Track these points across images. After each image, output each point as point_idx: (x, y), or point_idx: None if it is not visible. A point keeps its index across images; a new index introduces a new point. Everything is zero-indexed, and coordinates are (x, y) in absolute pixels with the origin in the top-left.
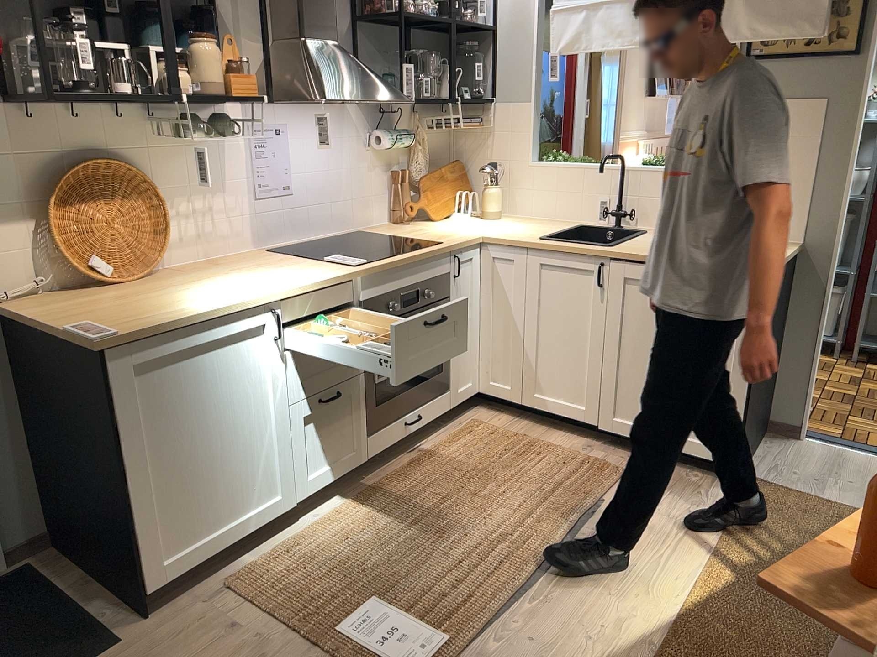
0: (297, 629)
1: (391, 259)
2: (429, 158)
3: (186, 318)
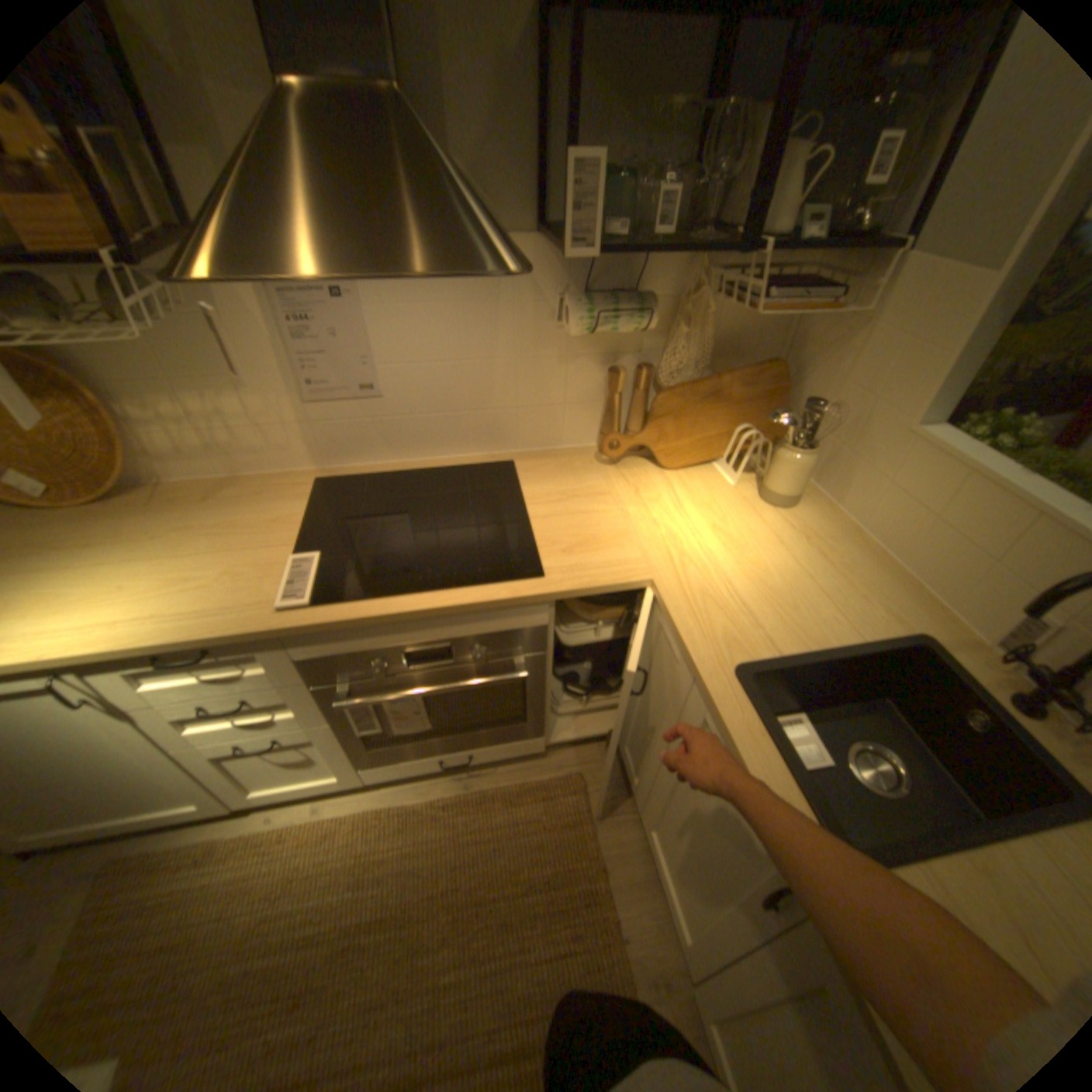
0: None
1: (365, 607)
2: (724, 344)
3: None
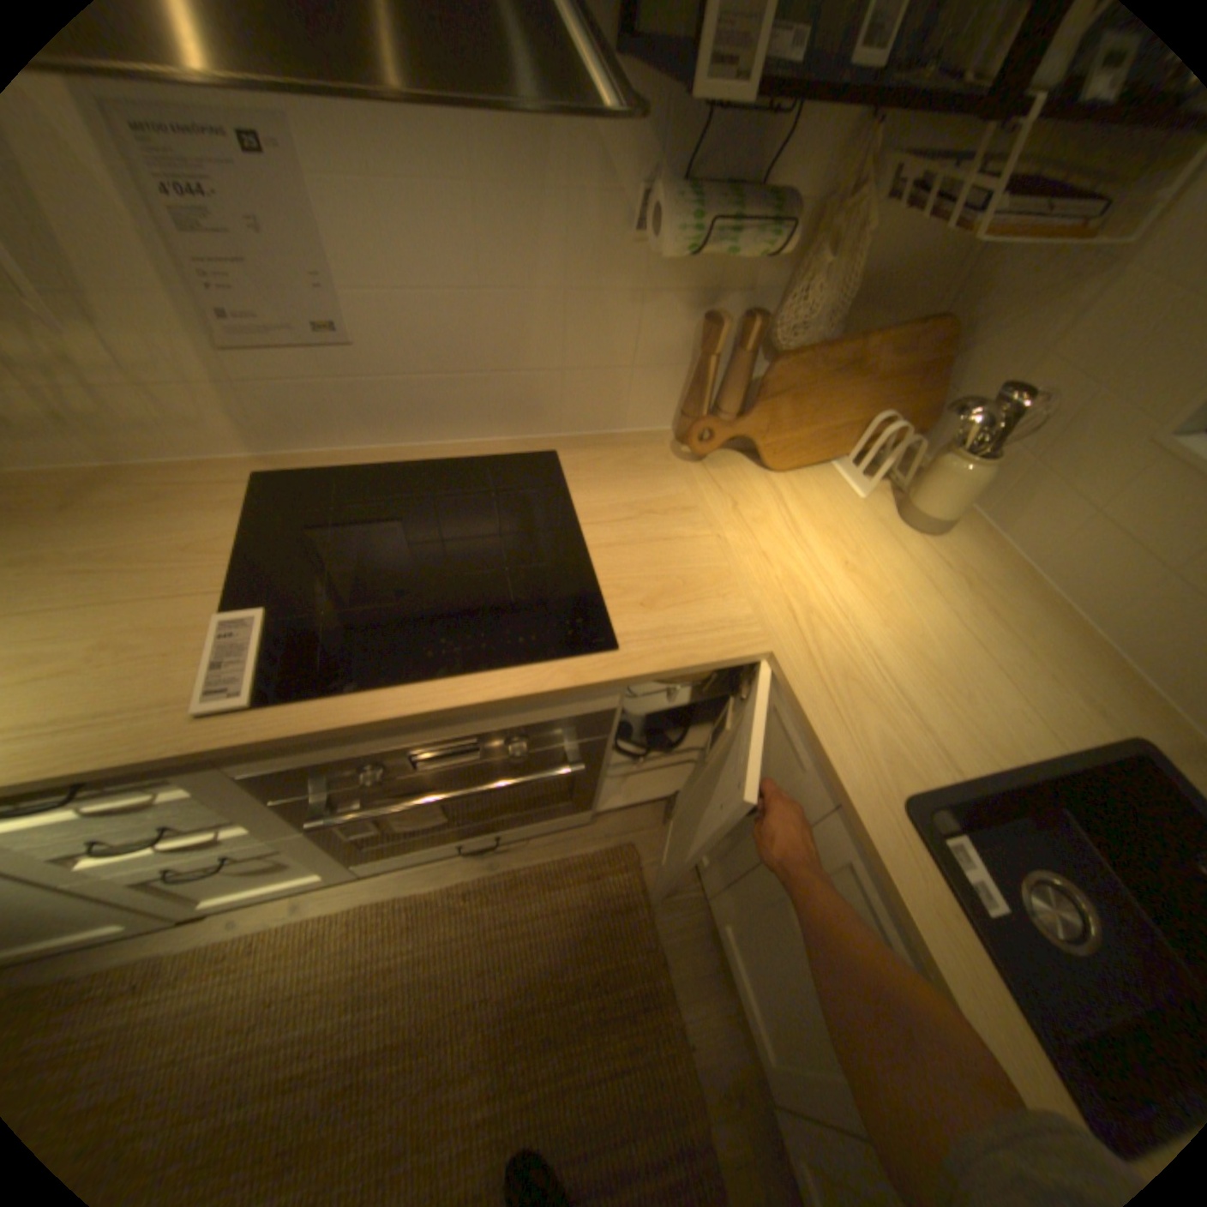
0: None
1: (344, 709)
2: (870, 284)
3: None
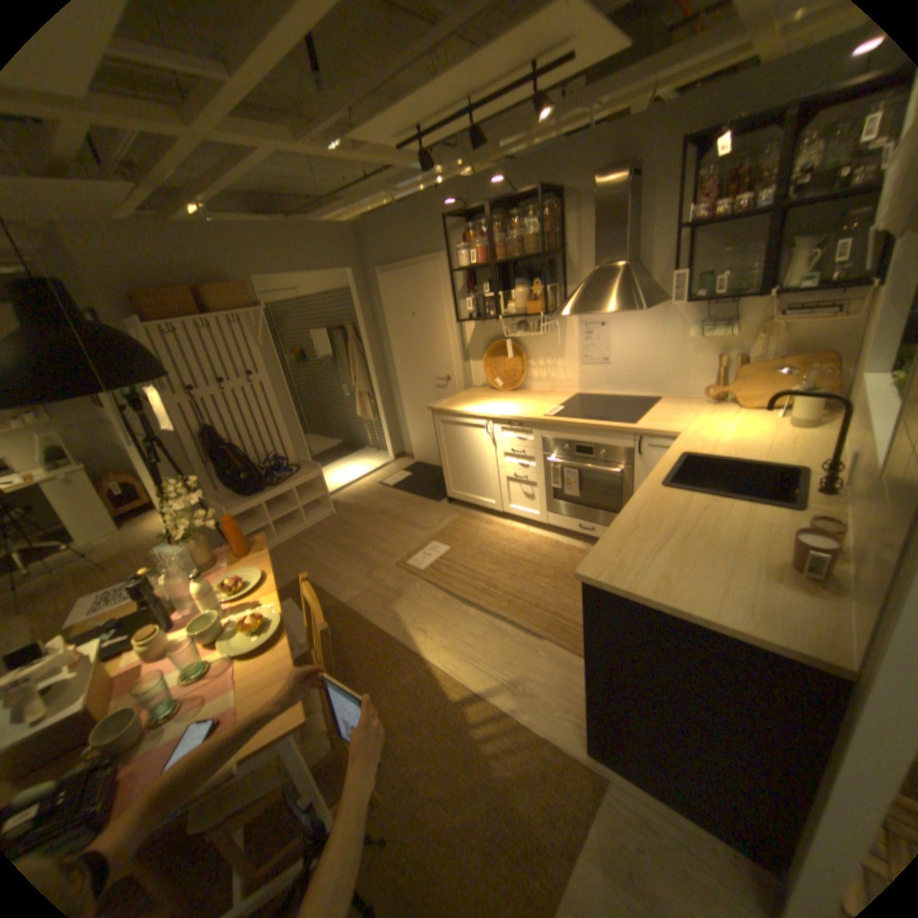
0: (436, 532)
1: (567, 420)
2: (802, 345)
3: (452, 410)
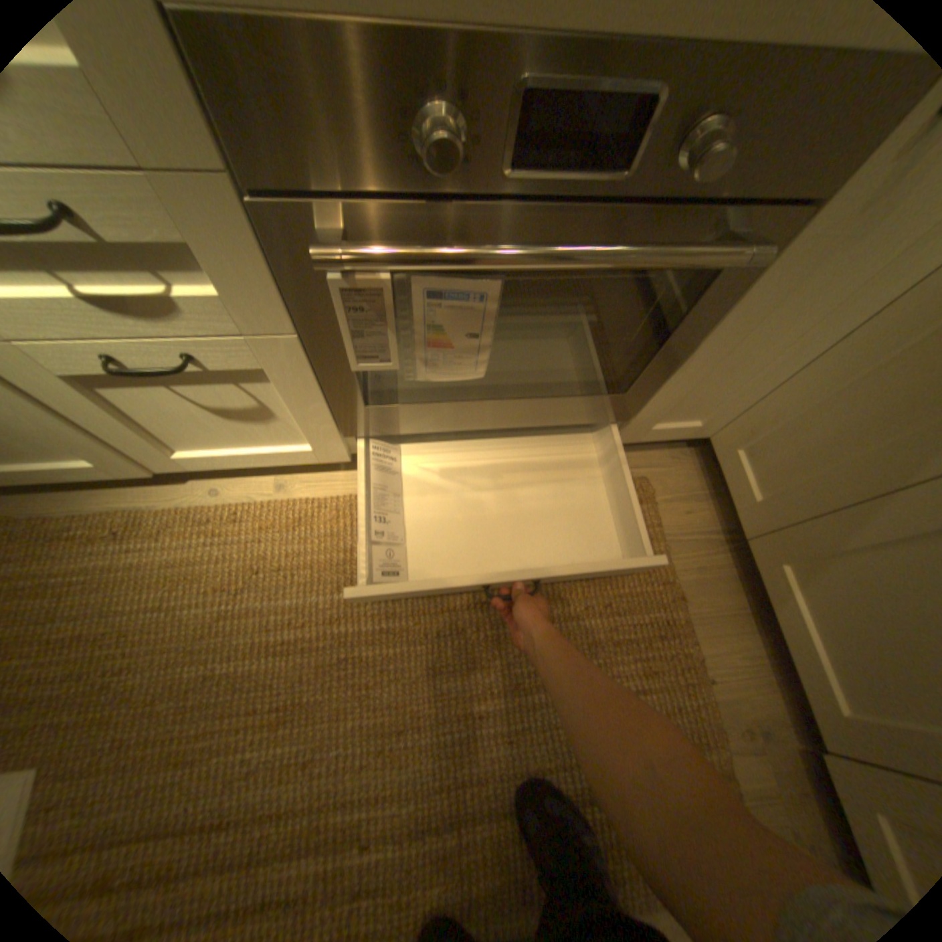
0: None
1: None
2: None
3: None
